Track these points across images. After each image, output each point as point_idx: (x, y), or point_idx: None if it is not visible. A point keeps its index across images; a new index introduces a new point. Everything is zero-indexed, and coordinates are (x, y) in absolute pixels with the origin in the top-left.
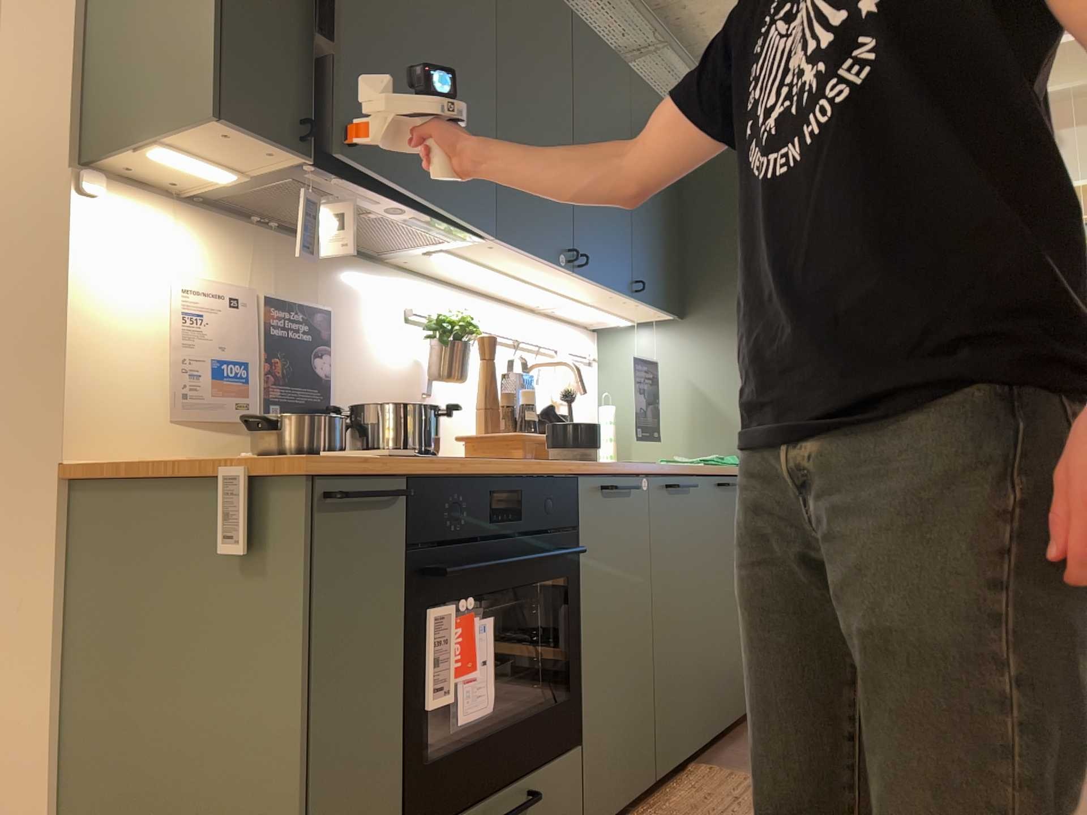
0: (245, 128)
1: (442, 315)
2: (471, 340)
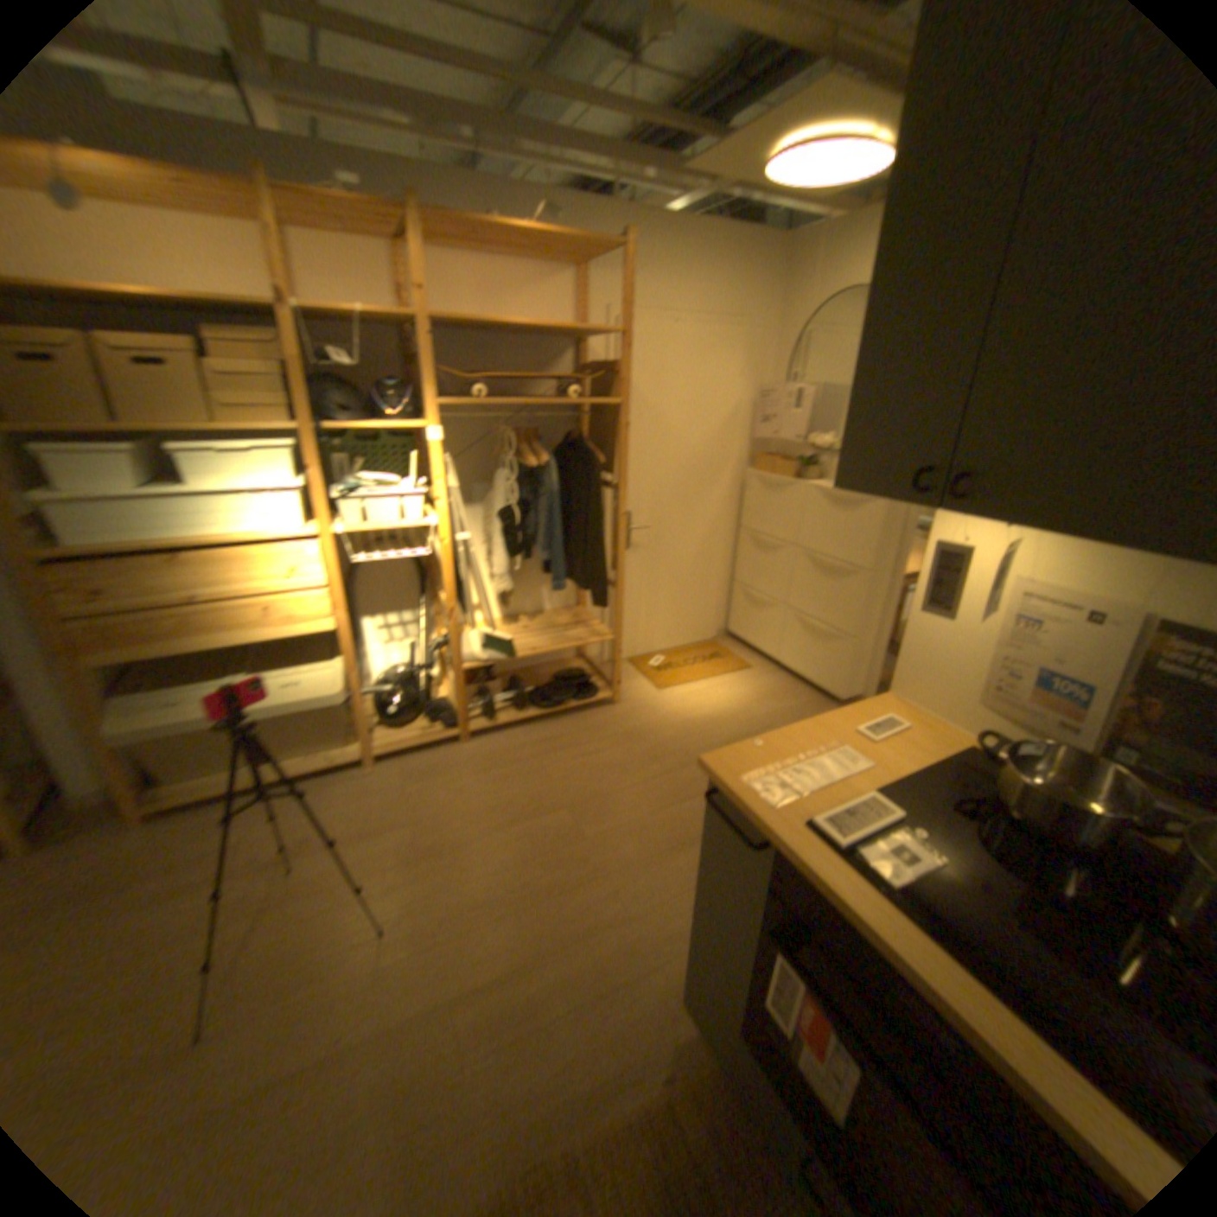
0: (868, 487)
1: None
2: None
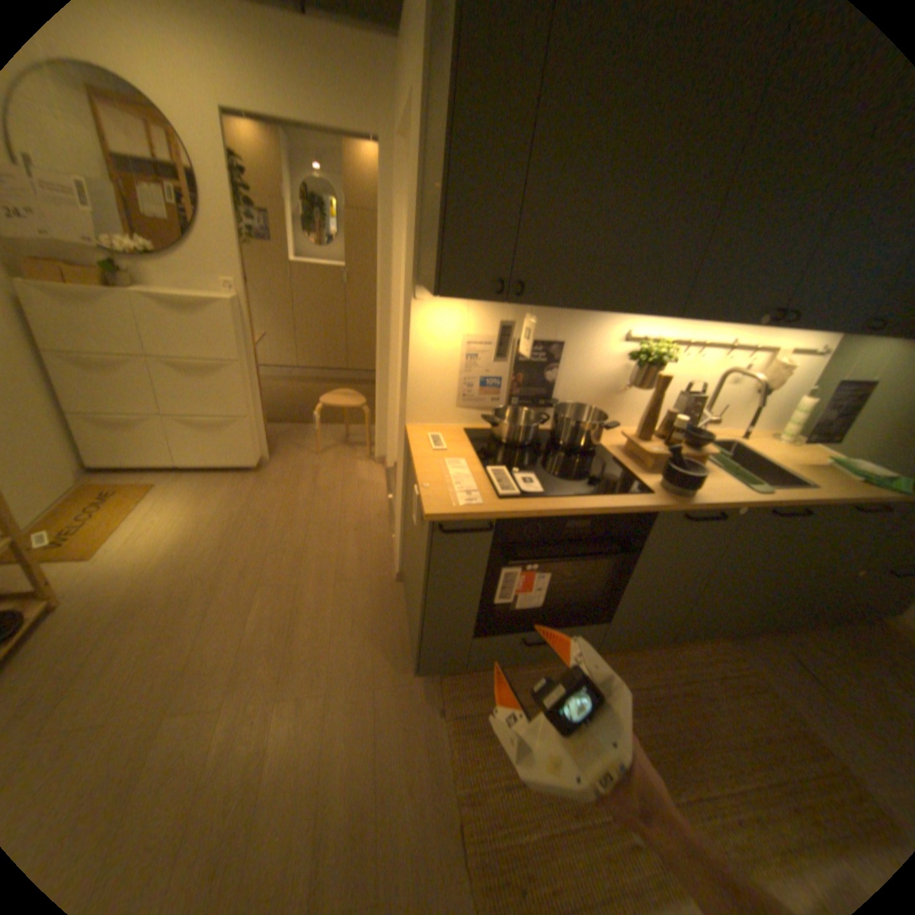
0: (456, 296)
1: (648, 344)
2: (669, 359)
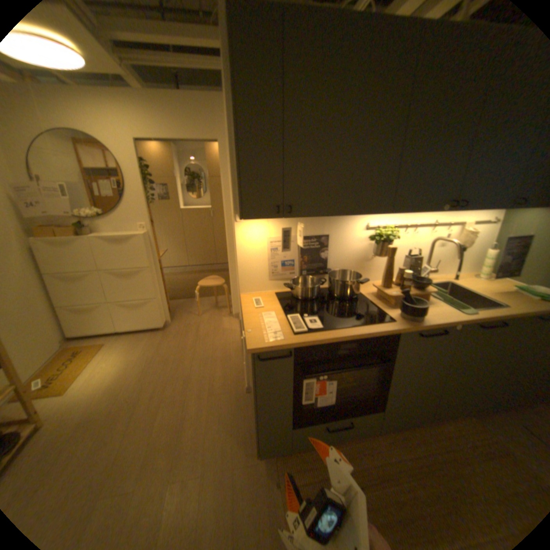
0: (253, 217)
1: (380, 229)
2: (396, 237)
